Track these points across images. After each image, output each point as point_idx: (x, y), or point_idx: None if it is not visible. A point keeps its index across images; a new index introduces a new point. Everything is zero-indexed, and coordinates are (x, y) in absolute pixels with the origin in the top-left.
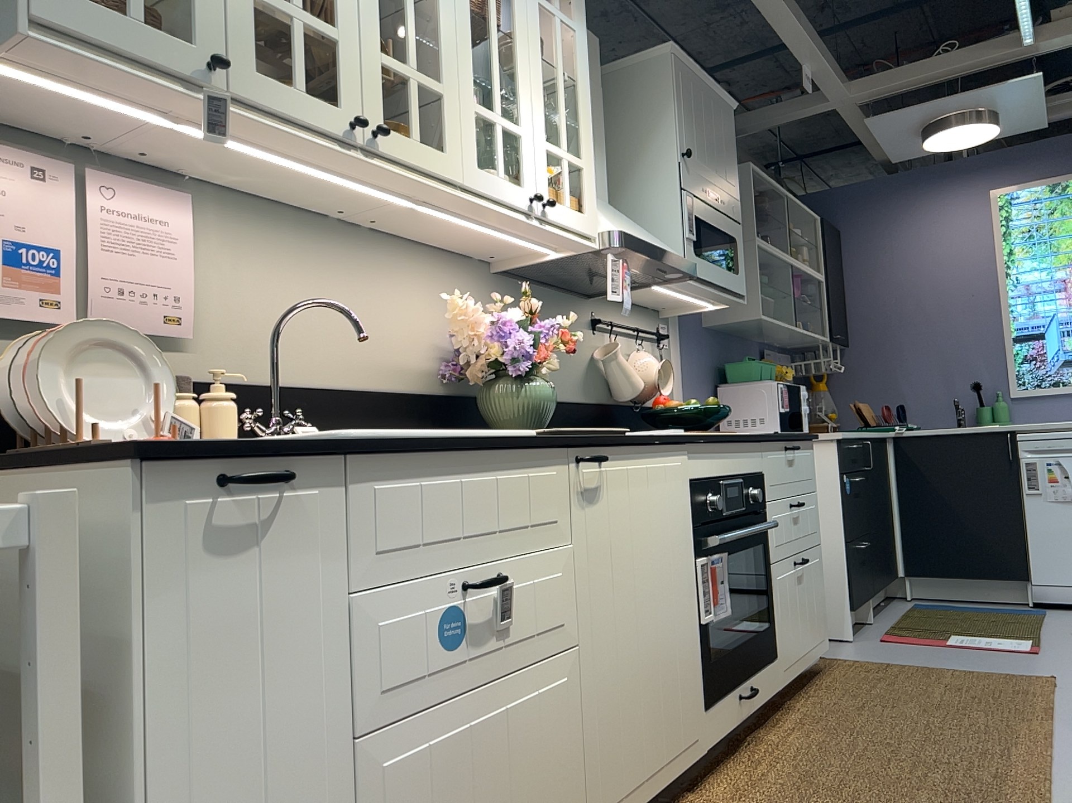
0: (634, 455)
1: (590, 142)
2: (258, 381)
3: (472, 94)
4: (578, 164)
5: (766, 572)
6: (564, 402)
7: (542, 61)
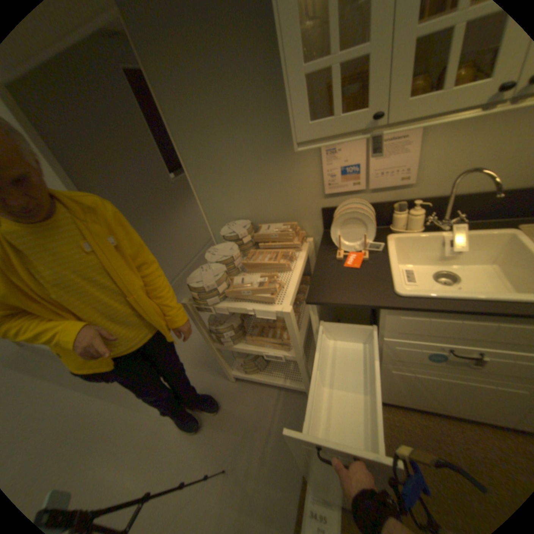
0: None
1: None
2: (451, 194)
3: None
4: None
5: None
6: None
7: None
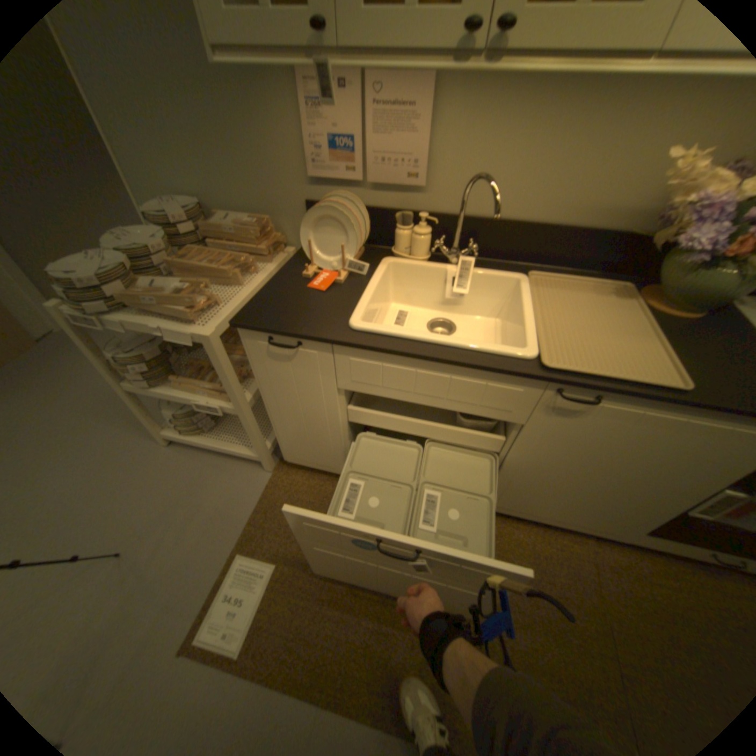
0: (668, 408)
1: None
2: (469, 213)
3: None
4: None
5: None
6: None
7: None
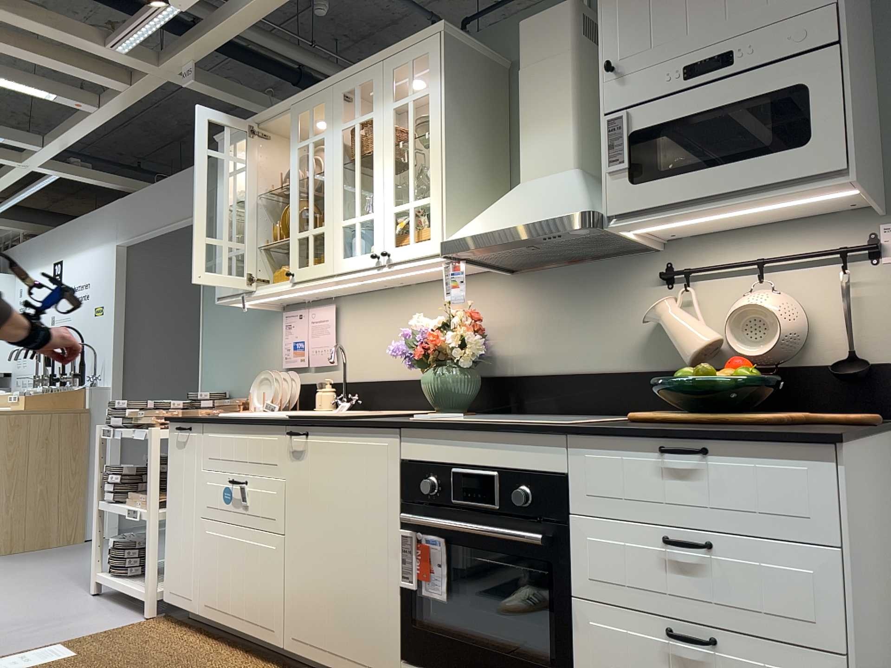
0: (333, 433)
1: (436, 175)
2: (360, 380)
3: (339, 218)
4: (422, 202)
5: (560, 602)
6: (595, 373)
7: (392, 150)
